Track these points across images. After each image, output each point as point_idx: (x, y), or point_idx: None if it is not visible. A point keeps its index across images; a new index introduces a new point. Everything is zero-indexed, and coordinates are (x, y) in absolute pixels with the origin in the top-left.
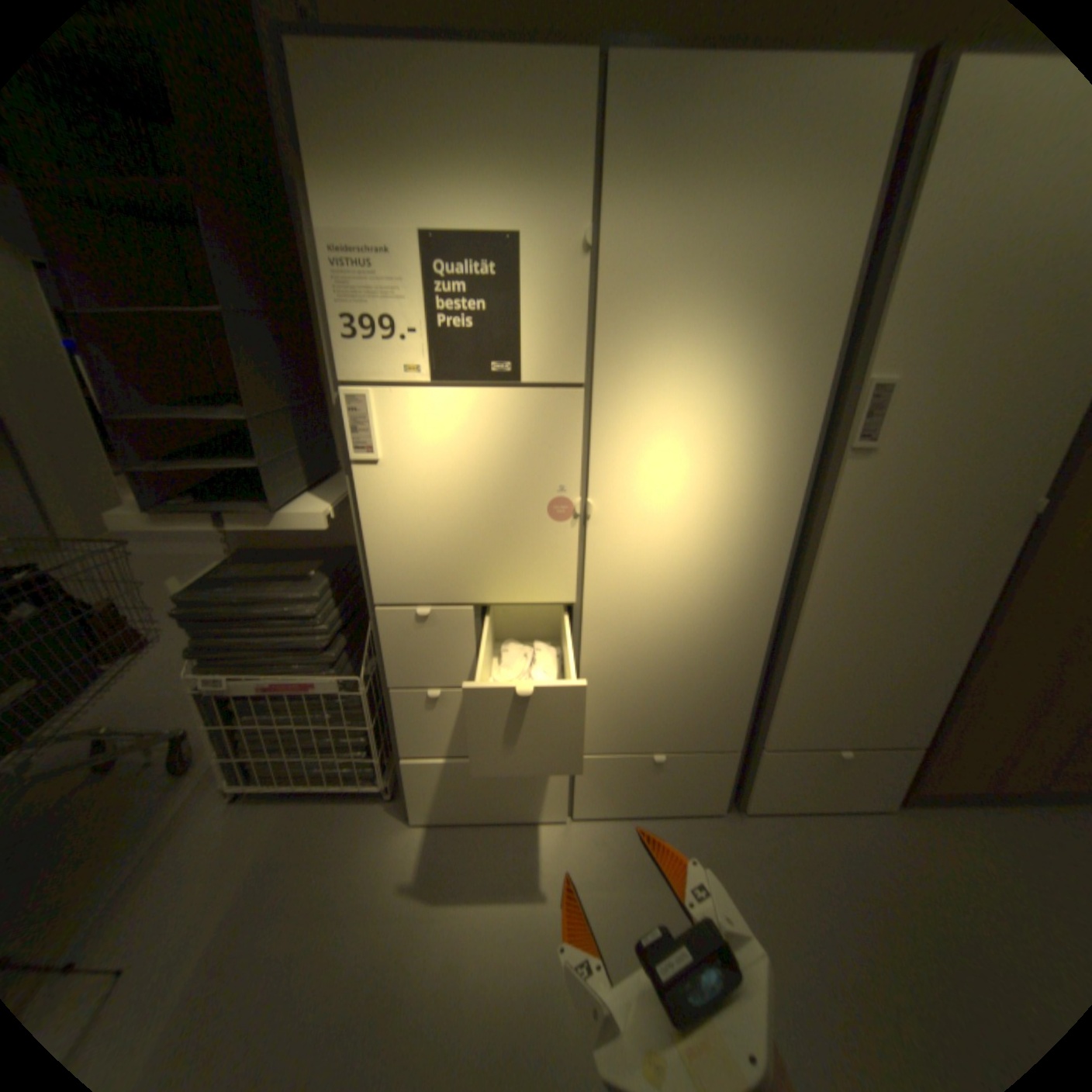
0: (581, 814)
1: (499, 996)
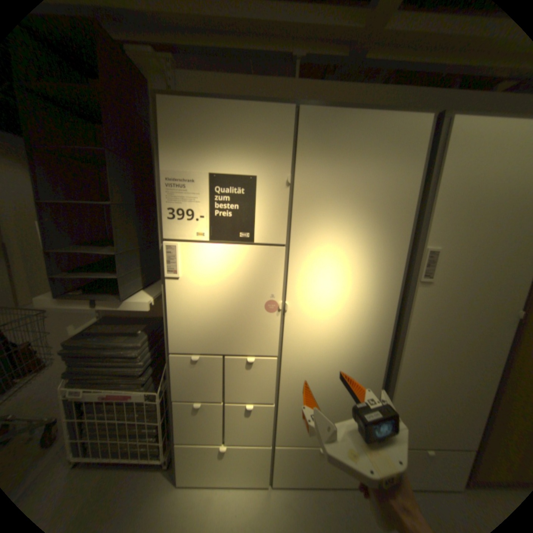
0: (277, 484)
1: None
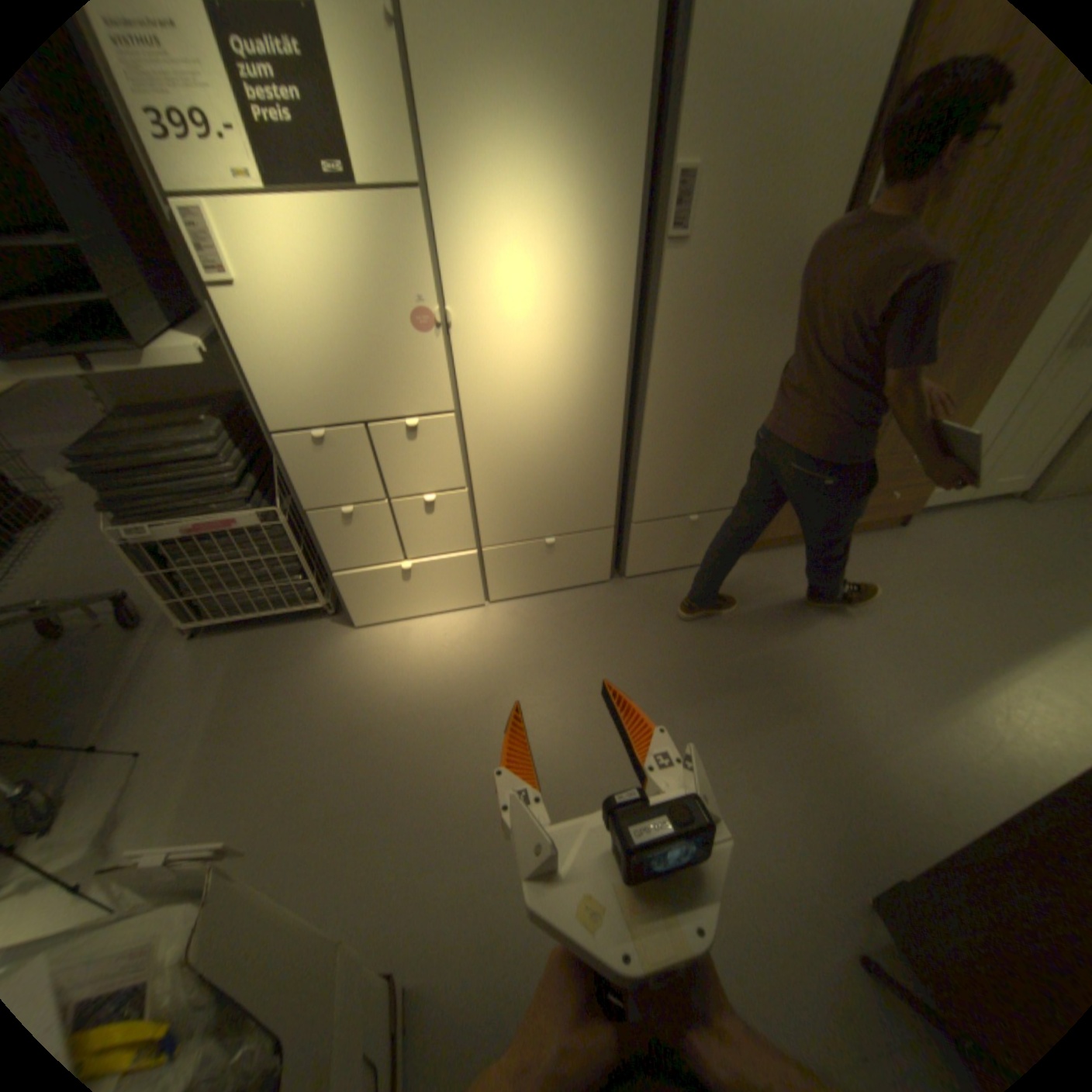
0: (496, 596)
1: (444, 711)
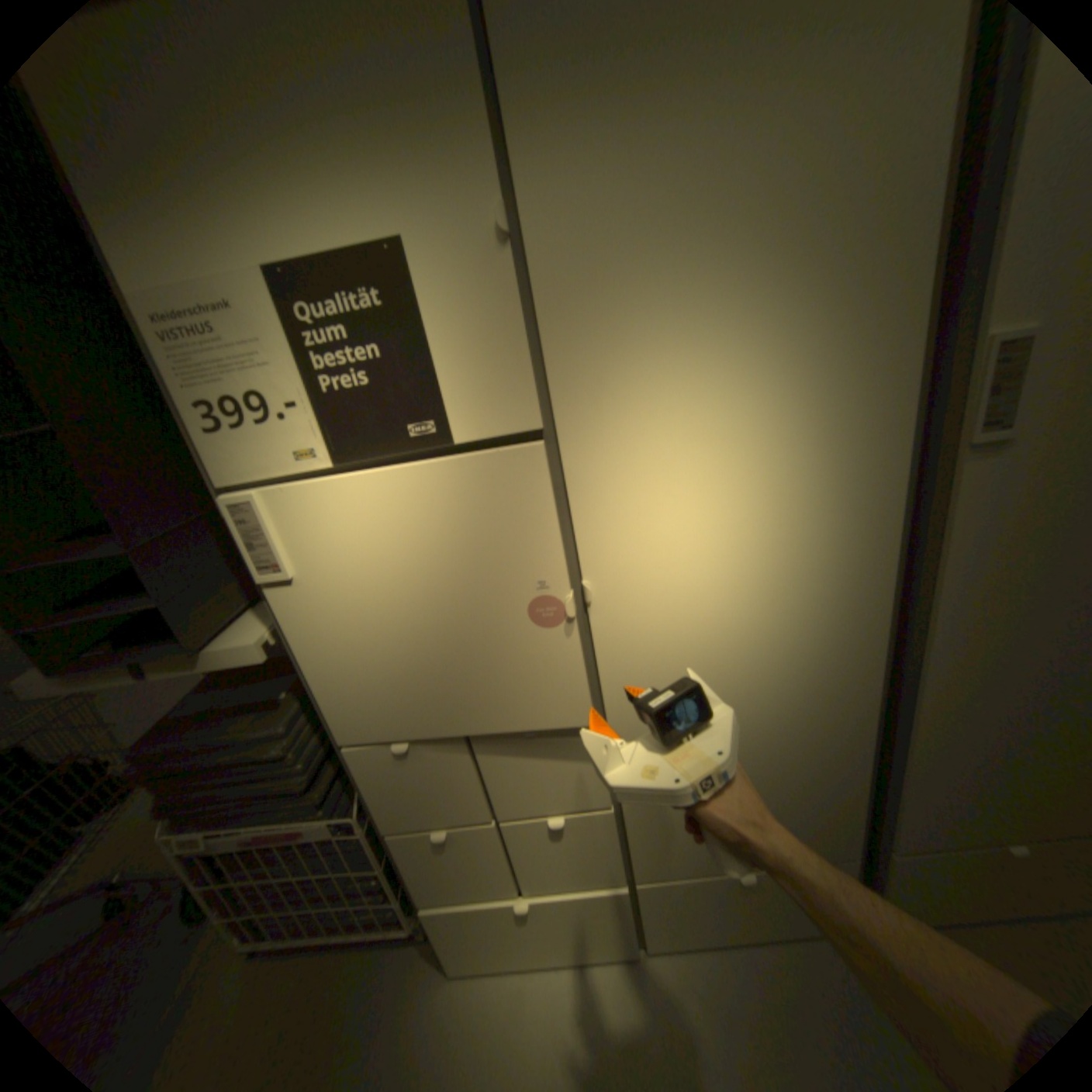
0: (657, 950)
1: None
